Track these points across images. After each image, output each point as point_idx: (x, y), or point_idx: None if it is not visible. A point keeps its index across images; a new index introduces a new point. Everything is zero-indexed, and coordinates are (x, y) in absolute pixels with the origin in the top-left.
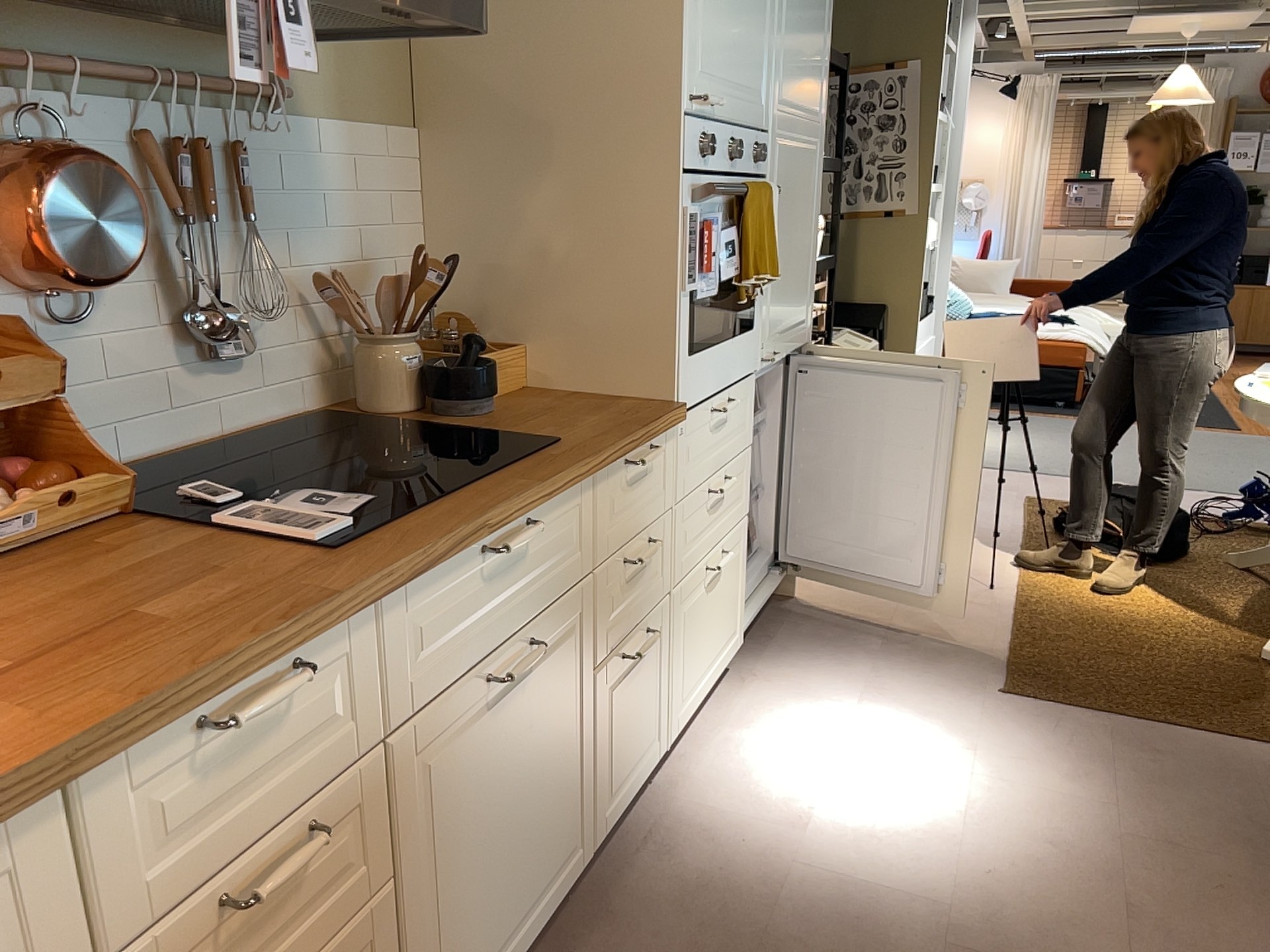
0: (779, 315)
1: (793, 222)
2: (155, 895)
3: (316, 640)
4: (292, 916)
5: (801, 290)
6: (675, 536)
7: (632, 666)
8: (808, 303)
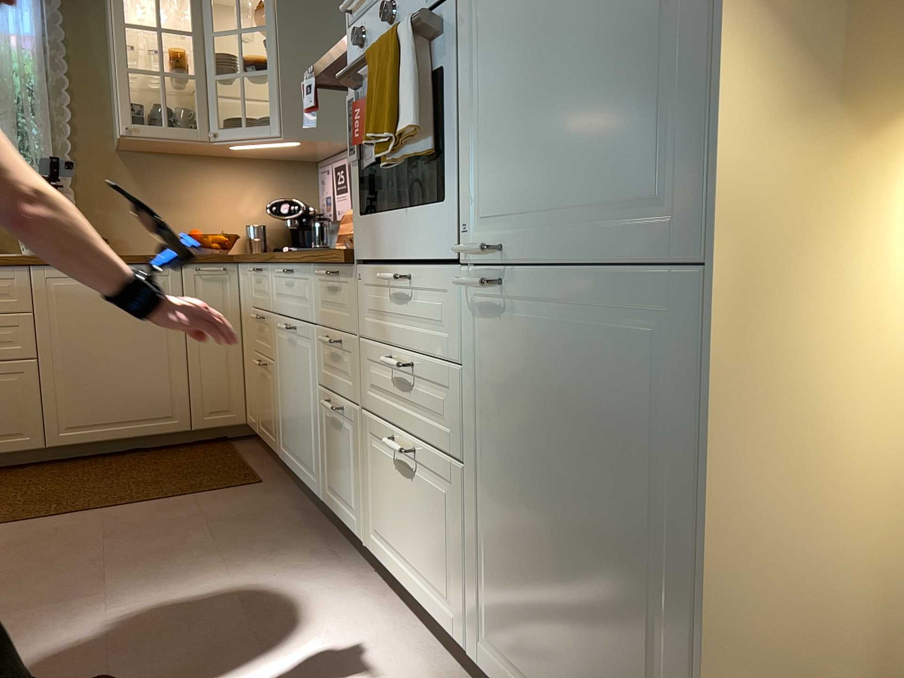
0: (514, 186)
1: (552, 4)
2: (254, 300)
3: (259, 263)
4: (264, 338)
5: (621, 128)
6: (362, 364)
7: (332, 416)
8: (687, 156)
